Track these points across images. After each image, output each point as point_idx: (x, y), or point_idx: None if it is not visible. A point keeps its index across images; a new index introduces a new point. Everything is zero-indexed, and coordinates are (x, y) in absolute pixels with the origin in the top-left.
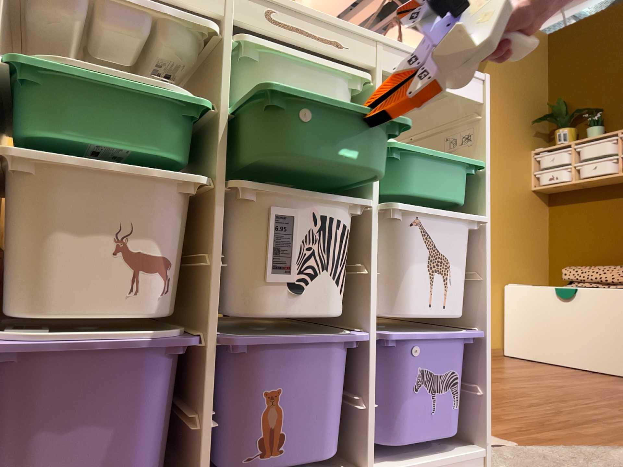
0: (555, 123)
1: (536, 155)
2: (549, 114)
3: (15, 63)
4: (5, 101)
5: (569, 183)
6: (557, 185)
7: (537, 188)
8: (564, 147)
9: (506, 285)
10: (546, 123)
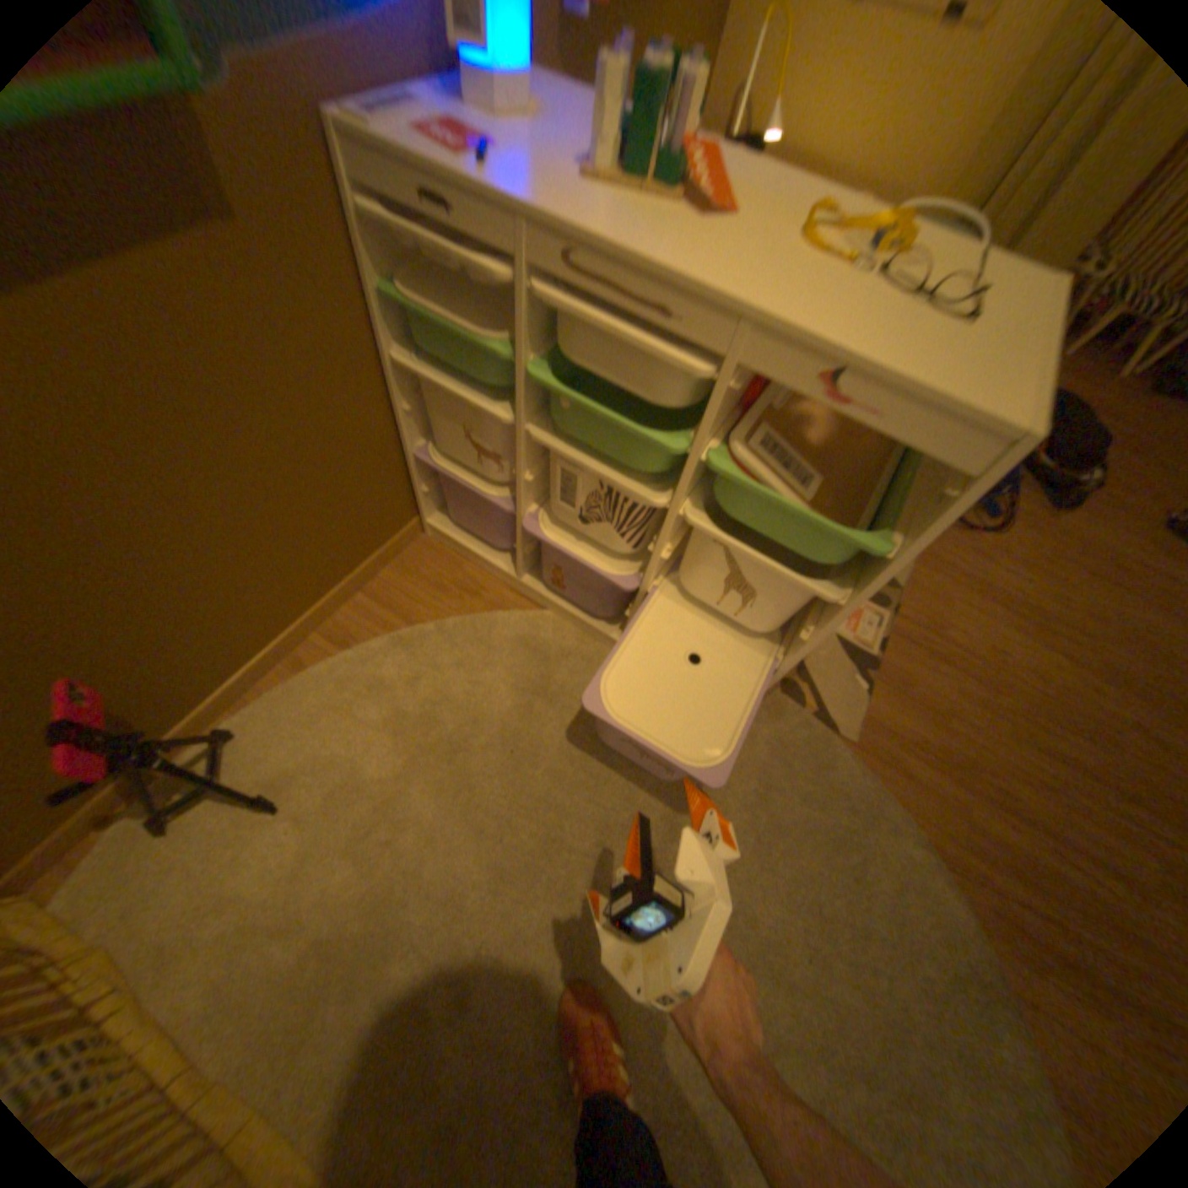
0: None
1: None
2: None
3: (380, 284)
4: (385, 313)
5: None
6: None
7: None
8: None
9: None
10: None
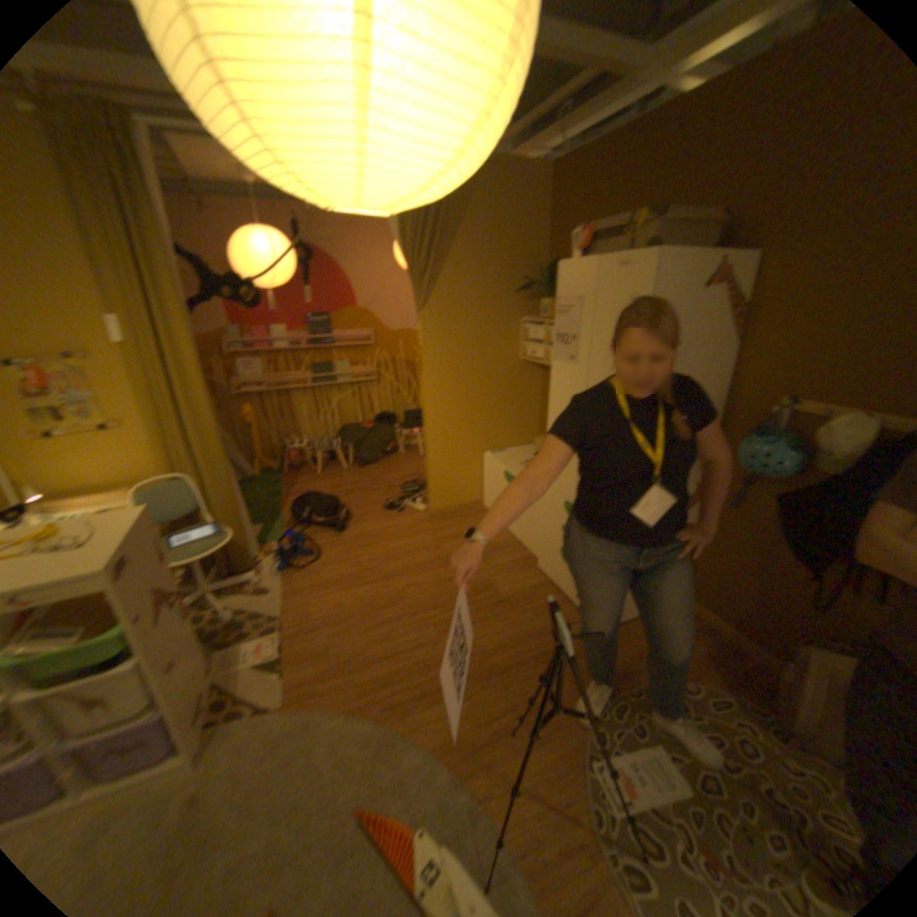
0: (544, 291)
1: (525, 325)
2: (542, 277)
3: None
4: None
5: (544, 364)
6: (536, 363)
7: (525, 360)
8: (545, 323)
9: (484, 458)
10: (535, 290)
